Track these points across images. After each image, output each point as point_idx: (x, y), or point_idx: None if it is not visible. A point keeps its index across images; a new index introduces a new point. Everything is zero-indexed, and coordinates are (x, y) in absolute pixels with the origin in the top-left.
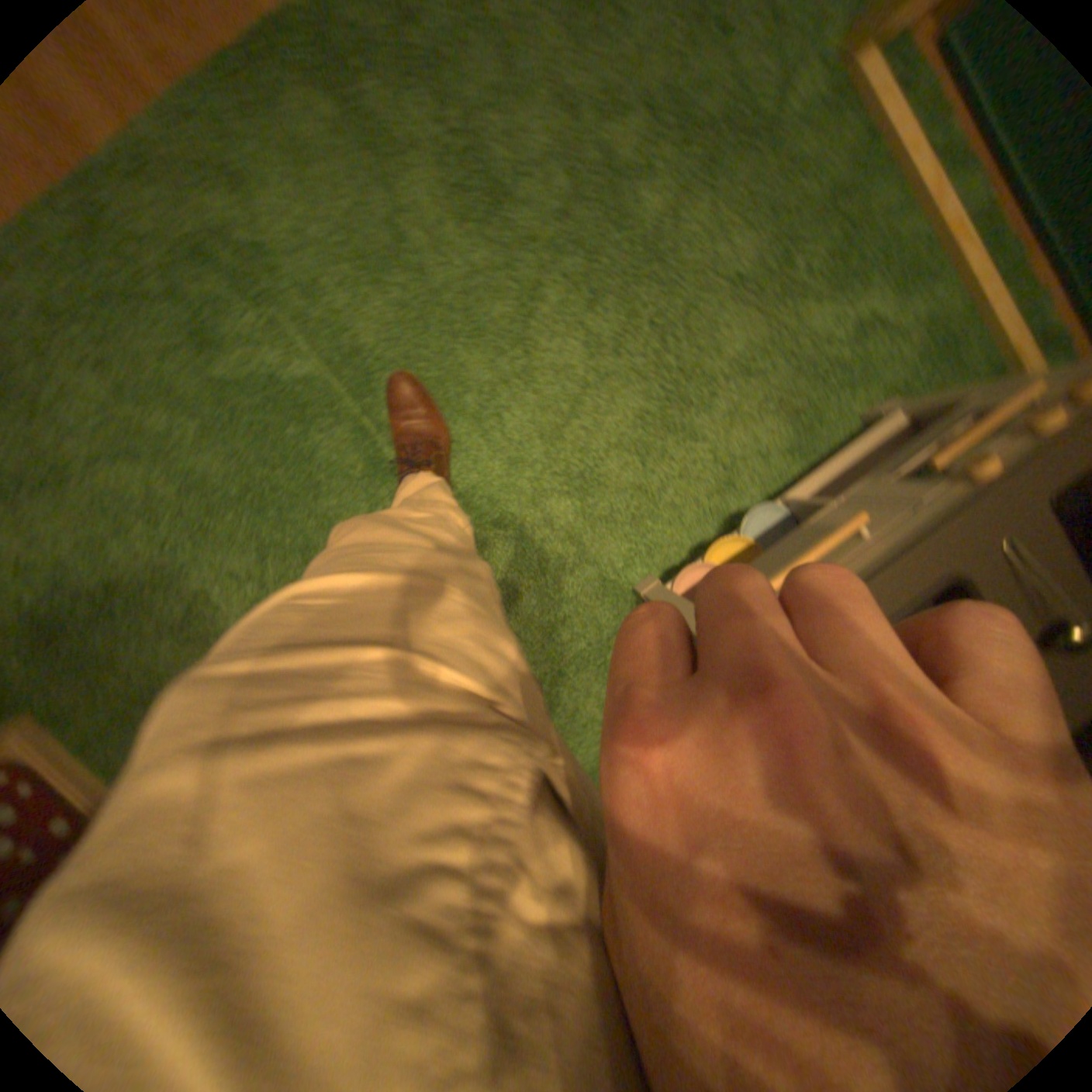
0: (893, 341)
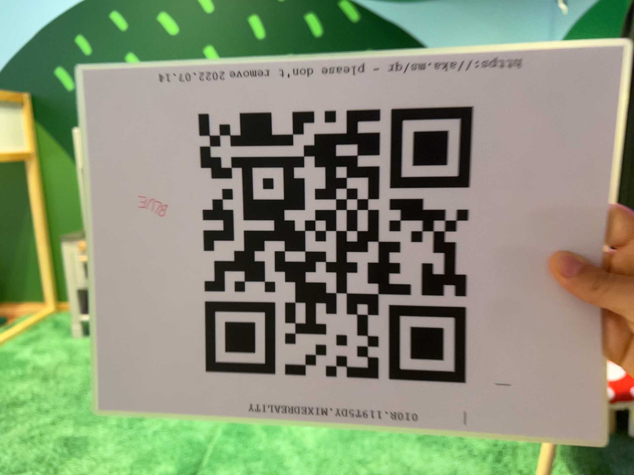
0: (34, 347)
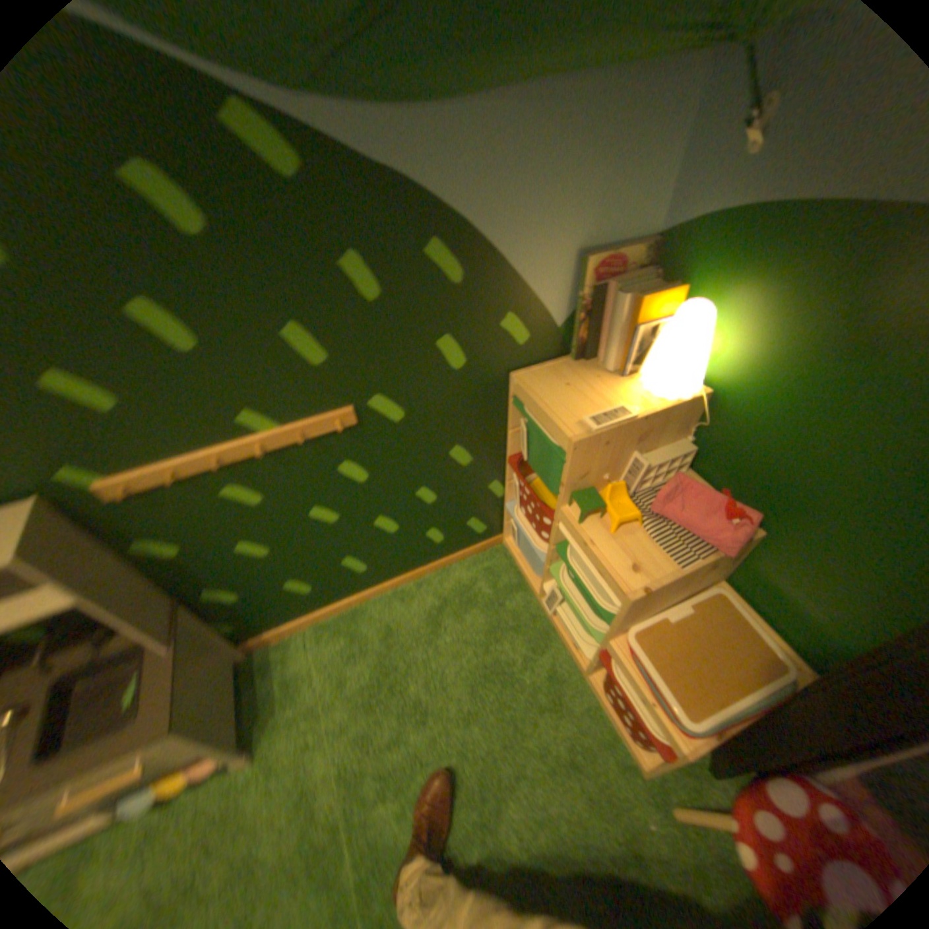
0: None
